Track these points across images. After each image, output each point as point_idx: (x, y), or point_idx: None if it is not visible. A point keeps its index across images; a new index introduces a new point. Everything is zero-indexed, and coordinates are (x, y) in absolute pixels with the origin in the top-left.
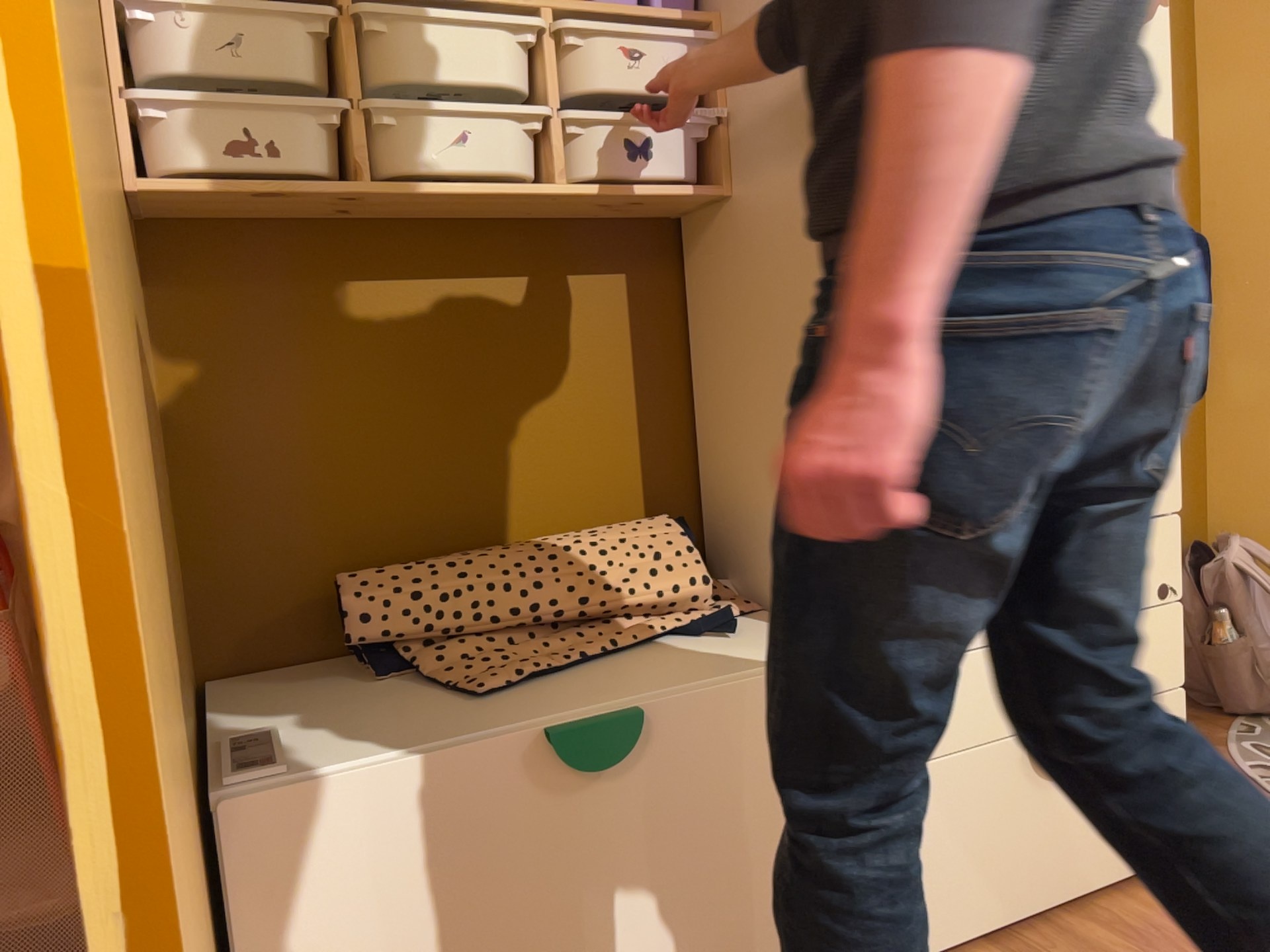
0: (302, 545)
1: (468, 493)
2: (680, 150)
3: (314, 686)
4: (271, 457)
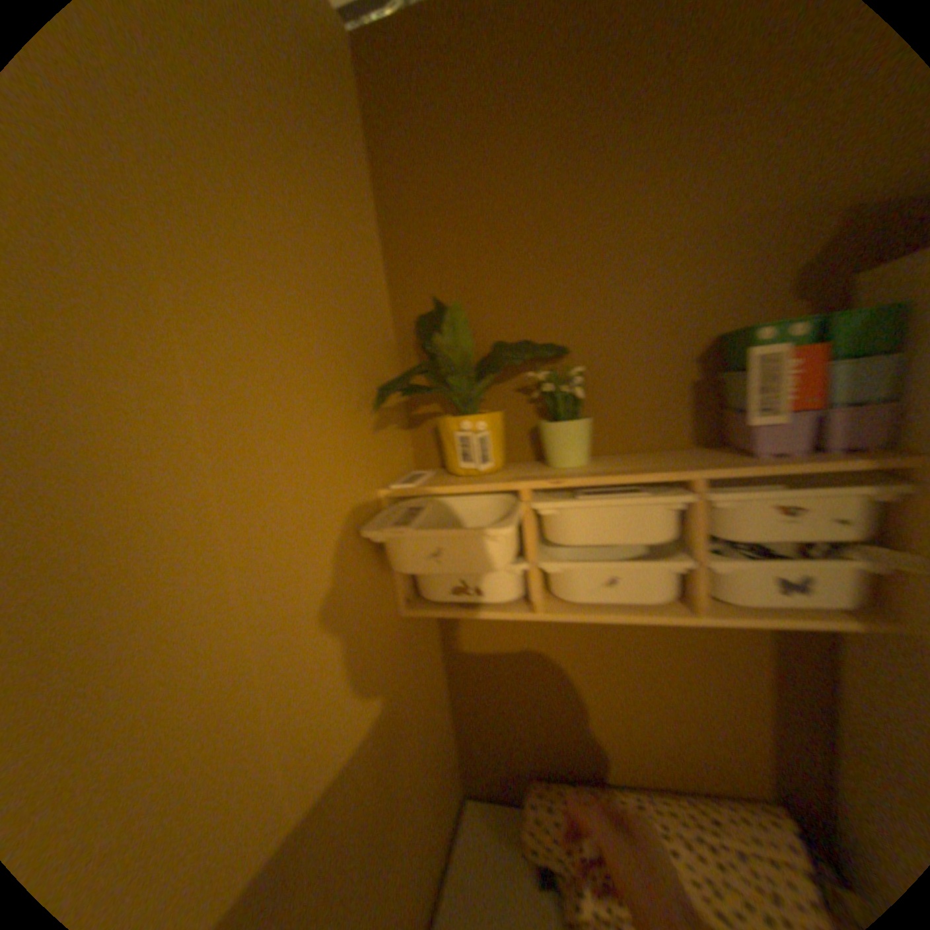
0: (515, 746)
1: (620, 743)
2: (845, 589)
3: (506, 862)
4: (498, 699)
